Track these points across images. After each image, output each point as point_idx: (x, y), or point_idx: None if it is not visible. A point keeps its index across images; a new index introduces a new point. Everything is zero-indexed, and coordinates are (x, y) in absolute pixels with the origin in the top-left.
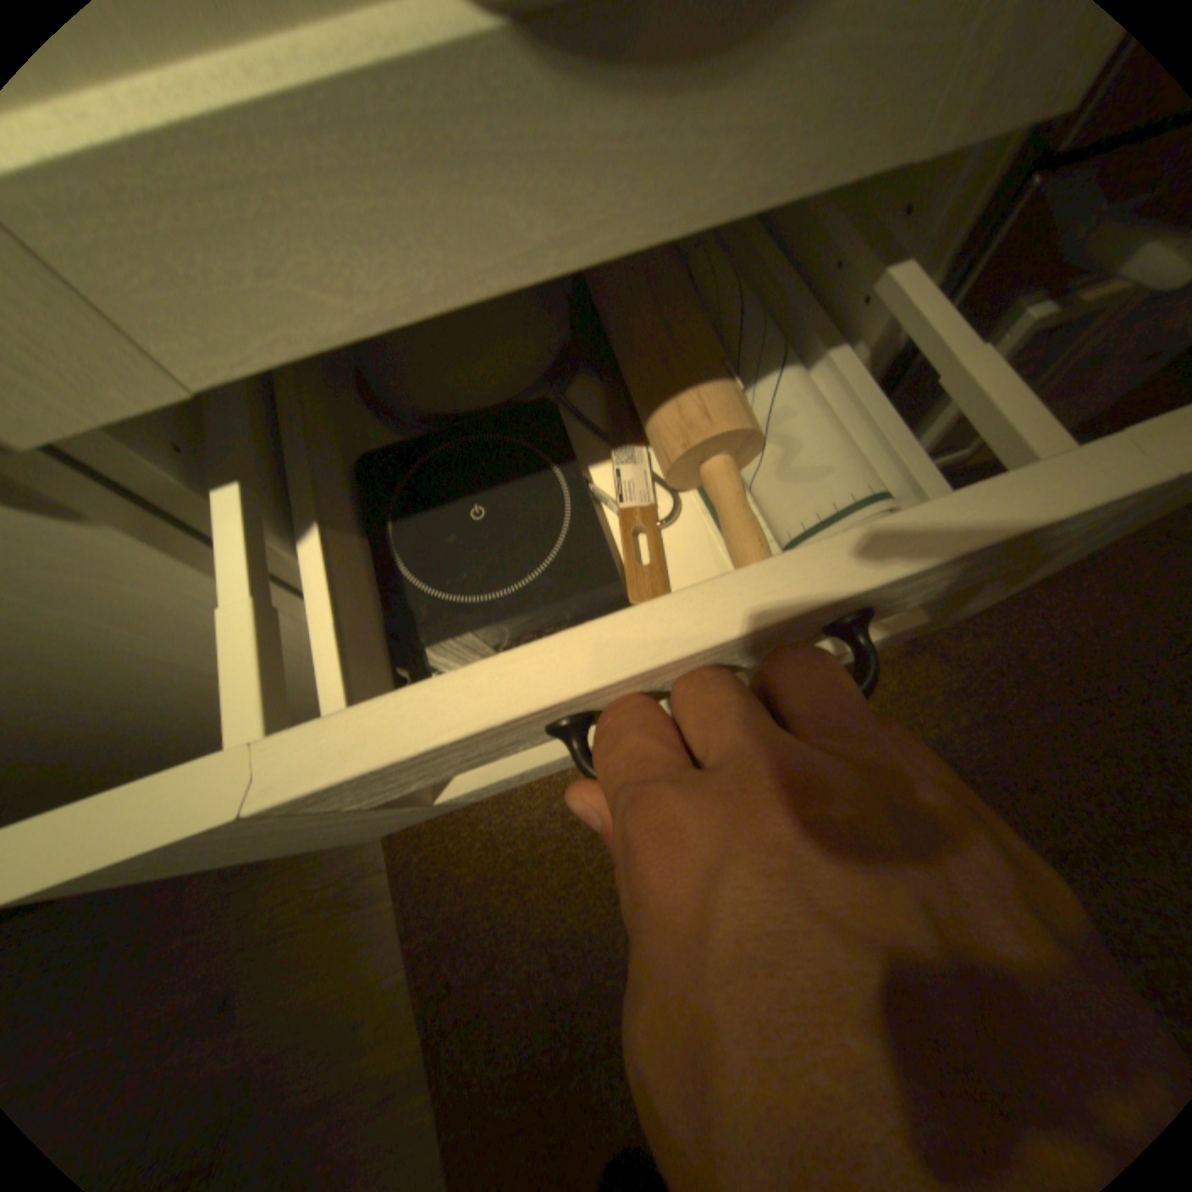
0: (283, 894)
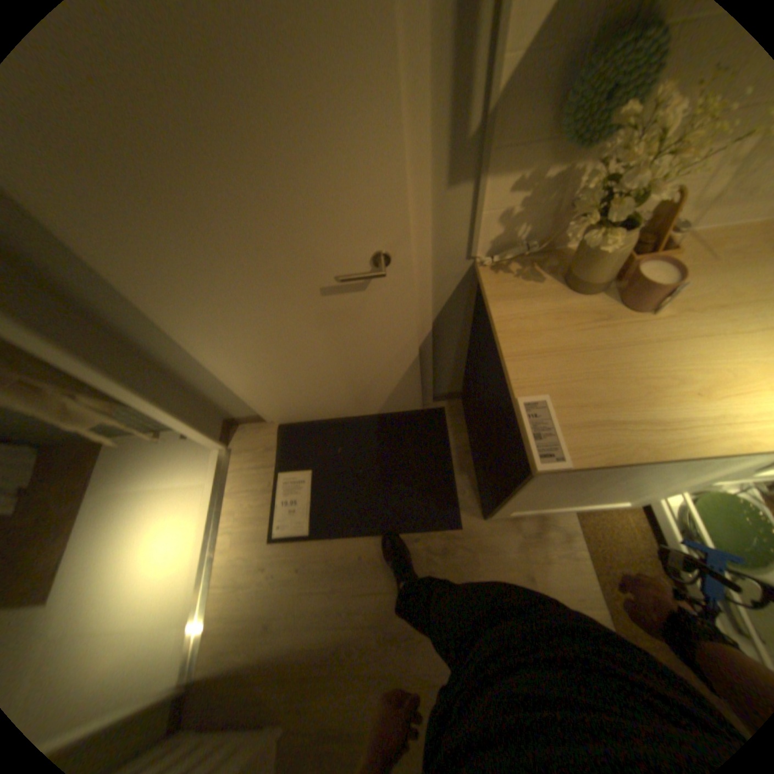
0: (553, 551)
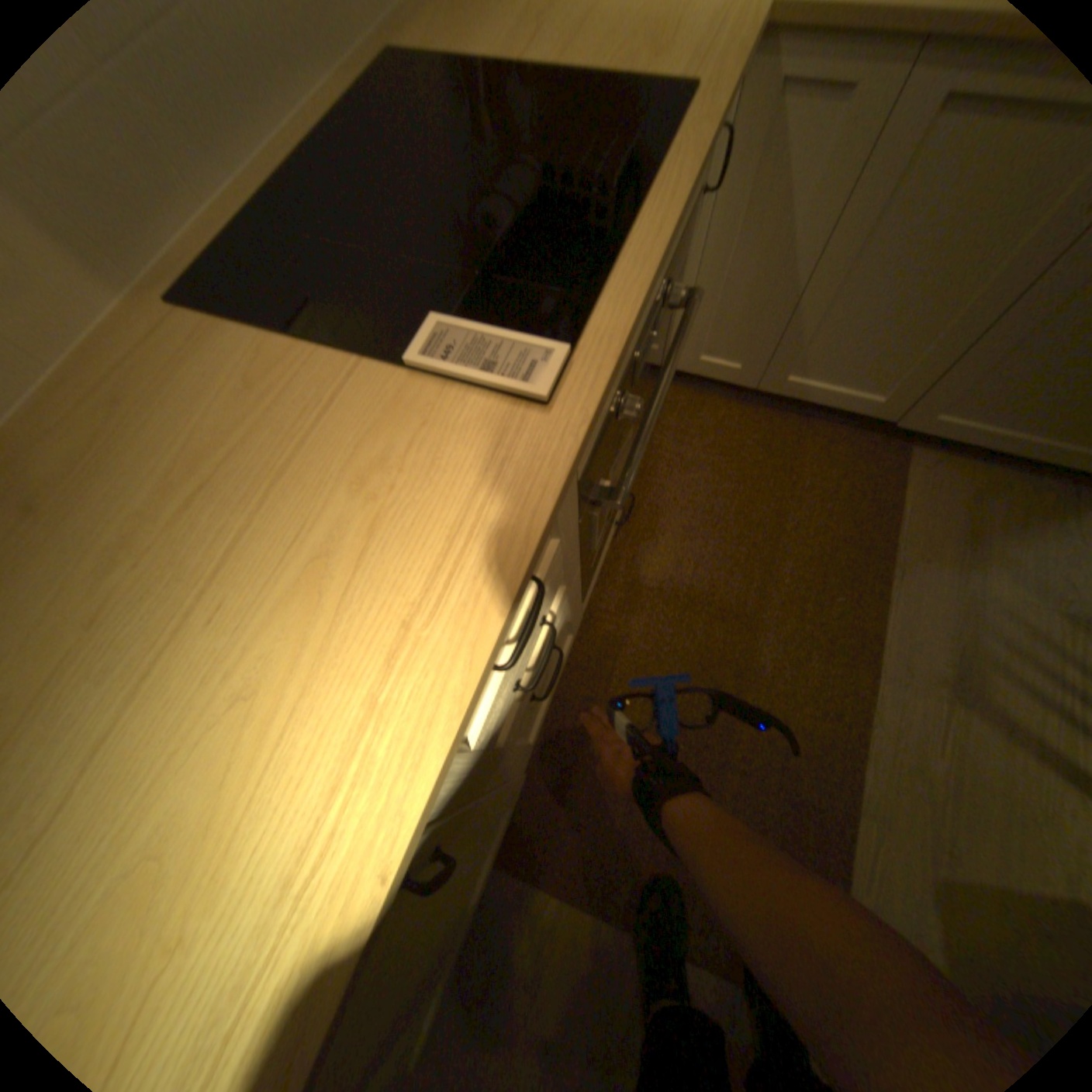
0: (519, 968)
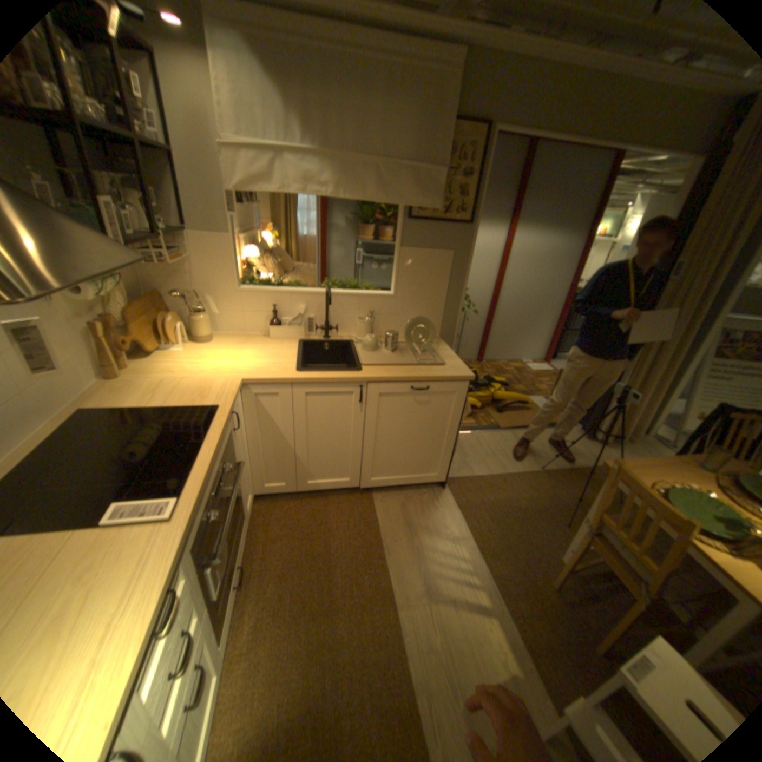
0: None
